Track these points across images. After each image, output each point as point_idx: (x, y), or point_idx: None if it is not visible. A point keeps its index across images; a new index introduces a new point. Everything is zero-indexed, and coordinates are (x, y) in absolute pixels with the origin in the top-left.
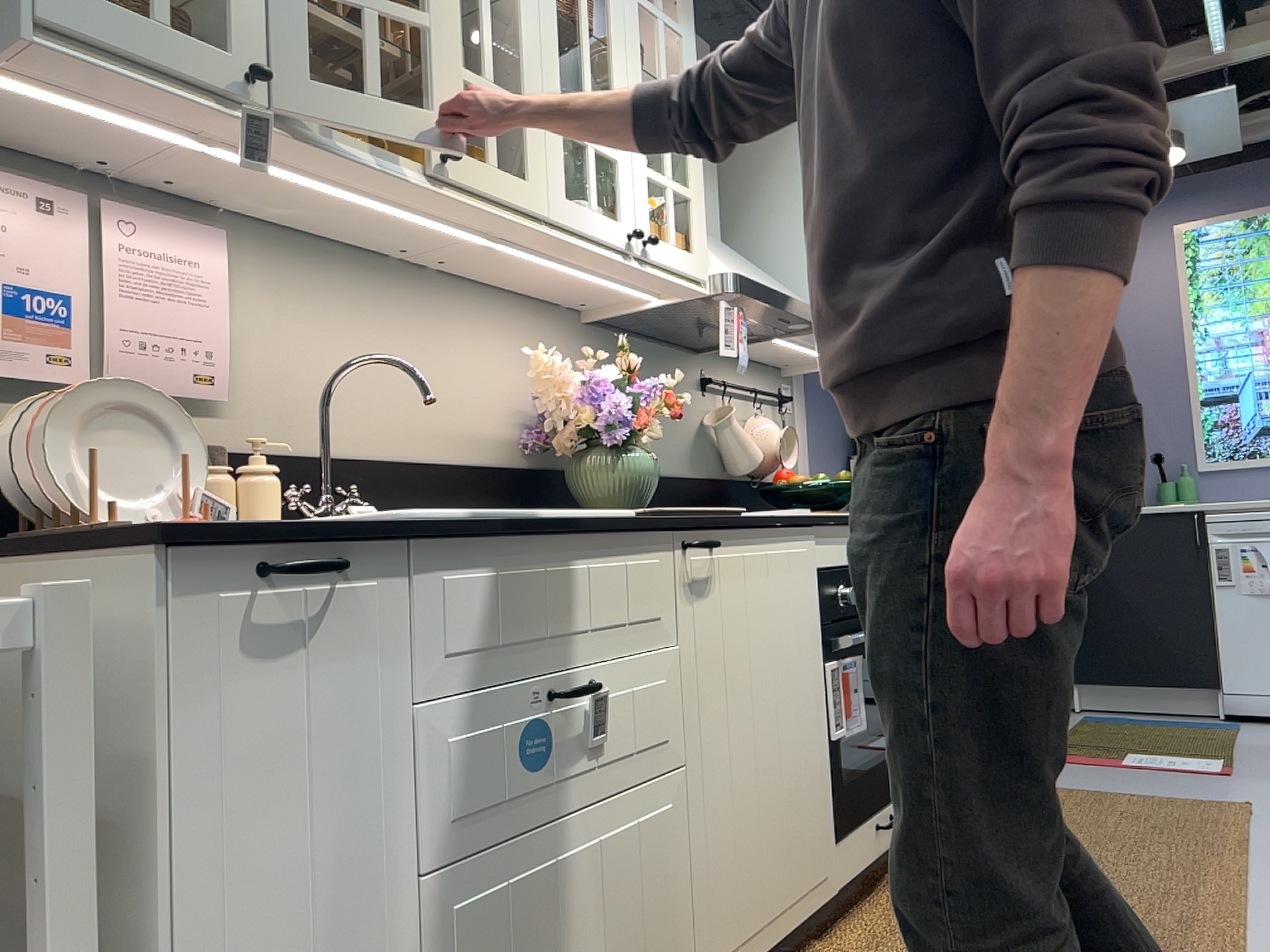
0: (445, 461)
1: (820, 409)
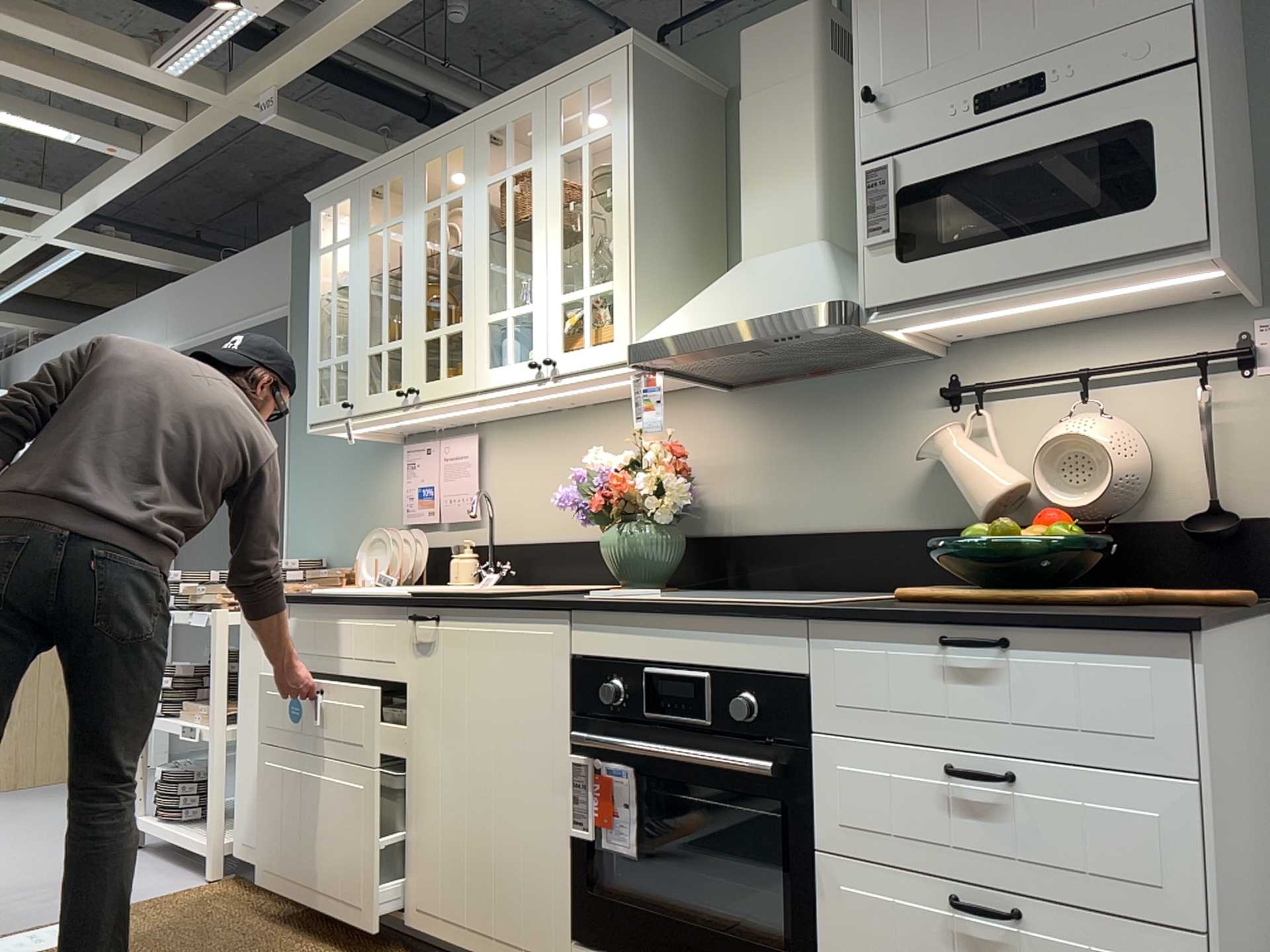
0: (590, 538)
1: None
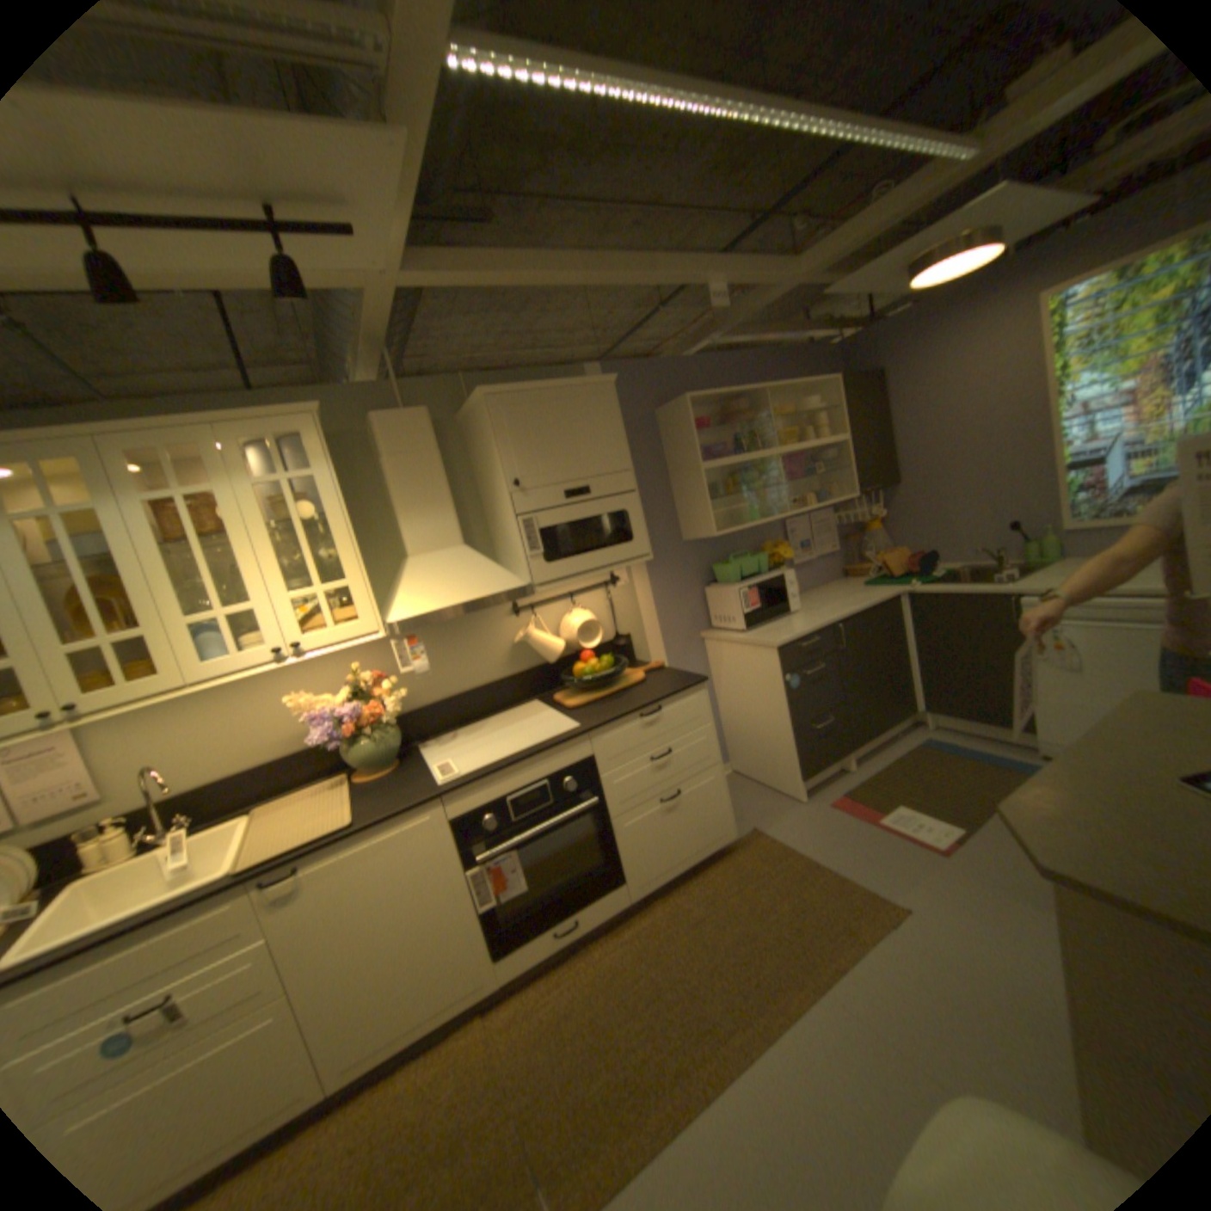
0: (272, 759)
1: (662, 567)
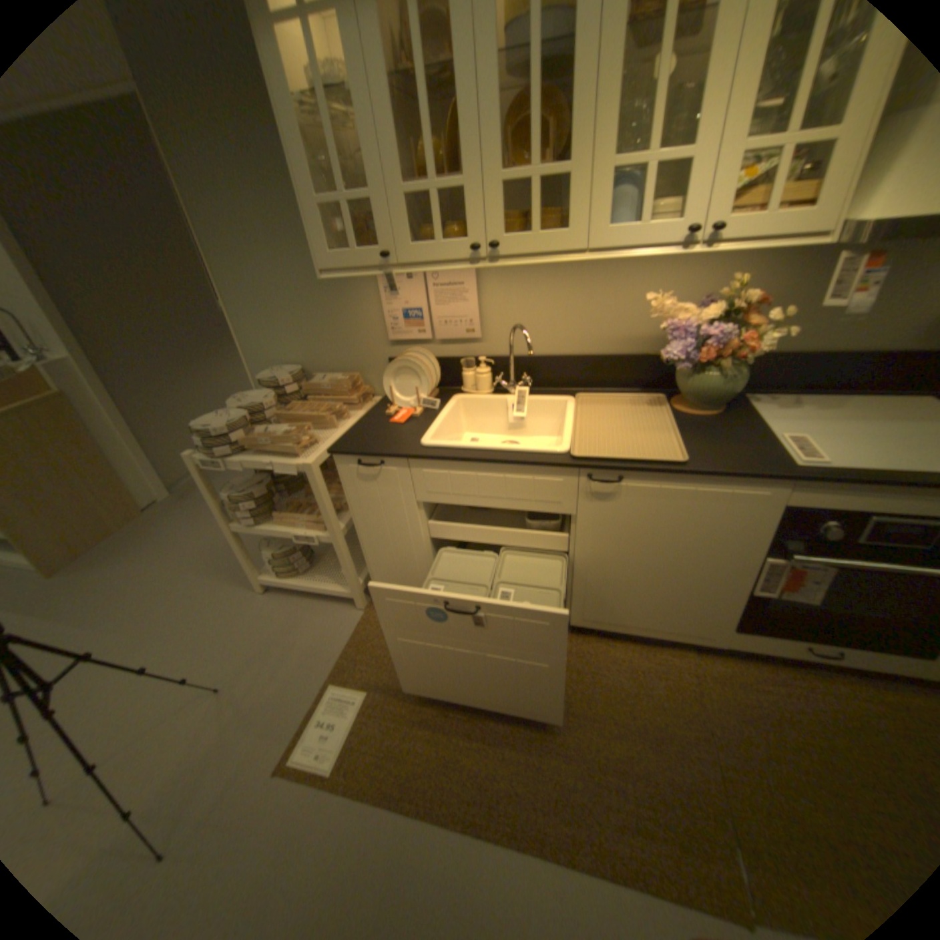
0: (604, 354)
1: None
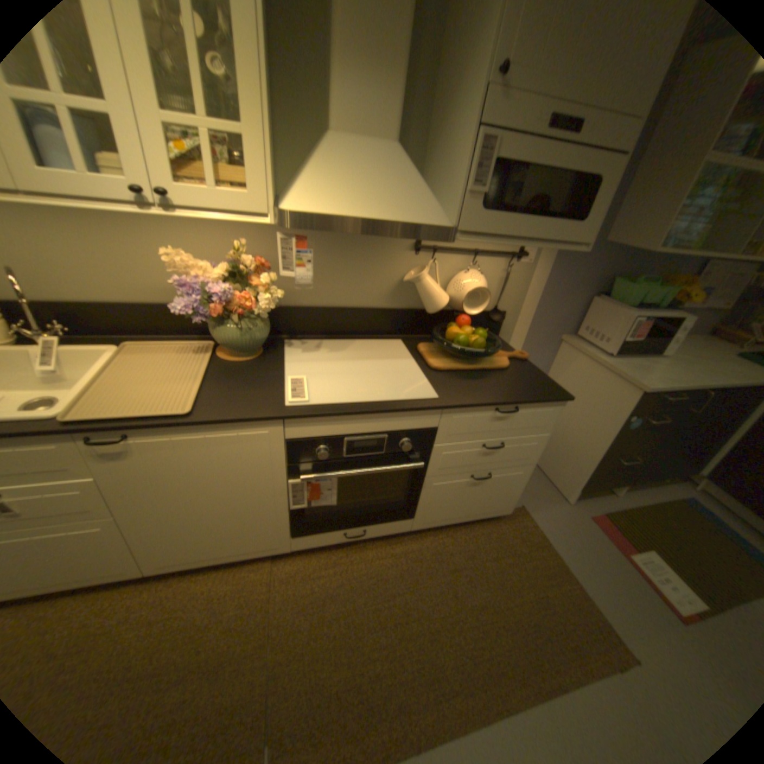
0: (152, 302)
1: (572, 259)
